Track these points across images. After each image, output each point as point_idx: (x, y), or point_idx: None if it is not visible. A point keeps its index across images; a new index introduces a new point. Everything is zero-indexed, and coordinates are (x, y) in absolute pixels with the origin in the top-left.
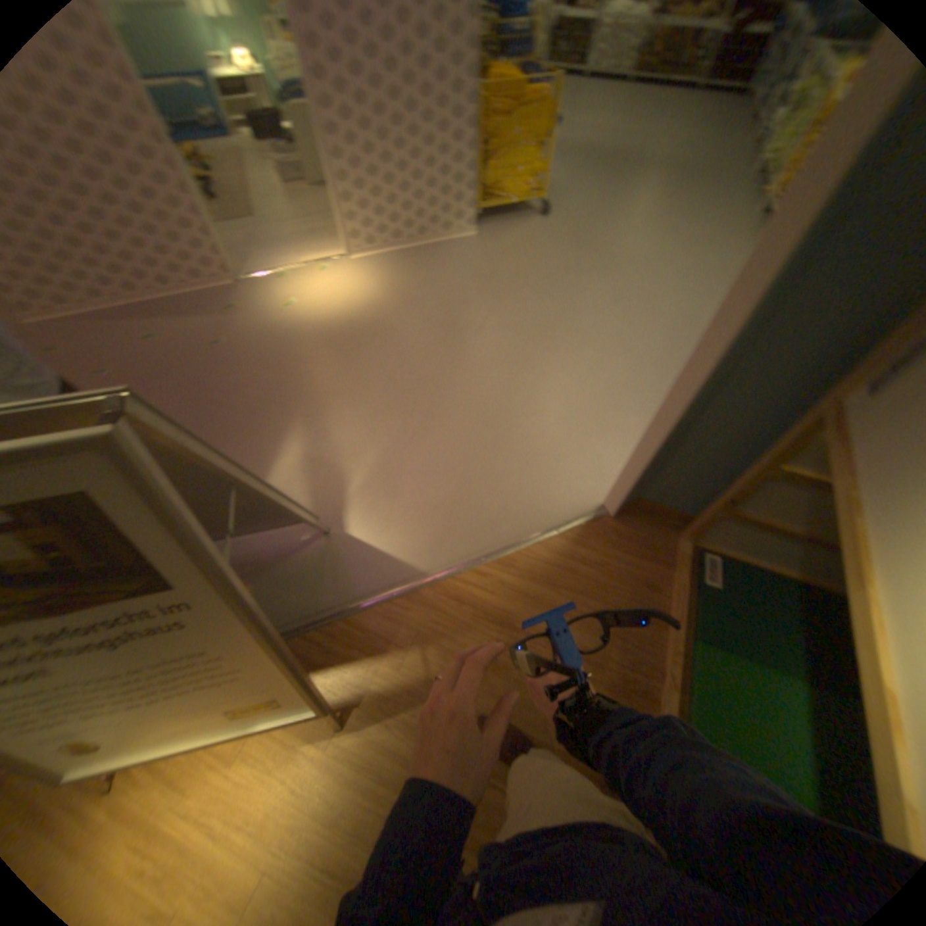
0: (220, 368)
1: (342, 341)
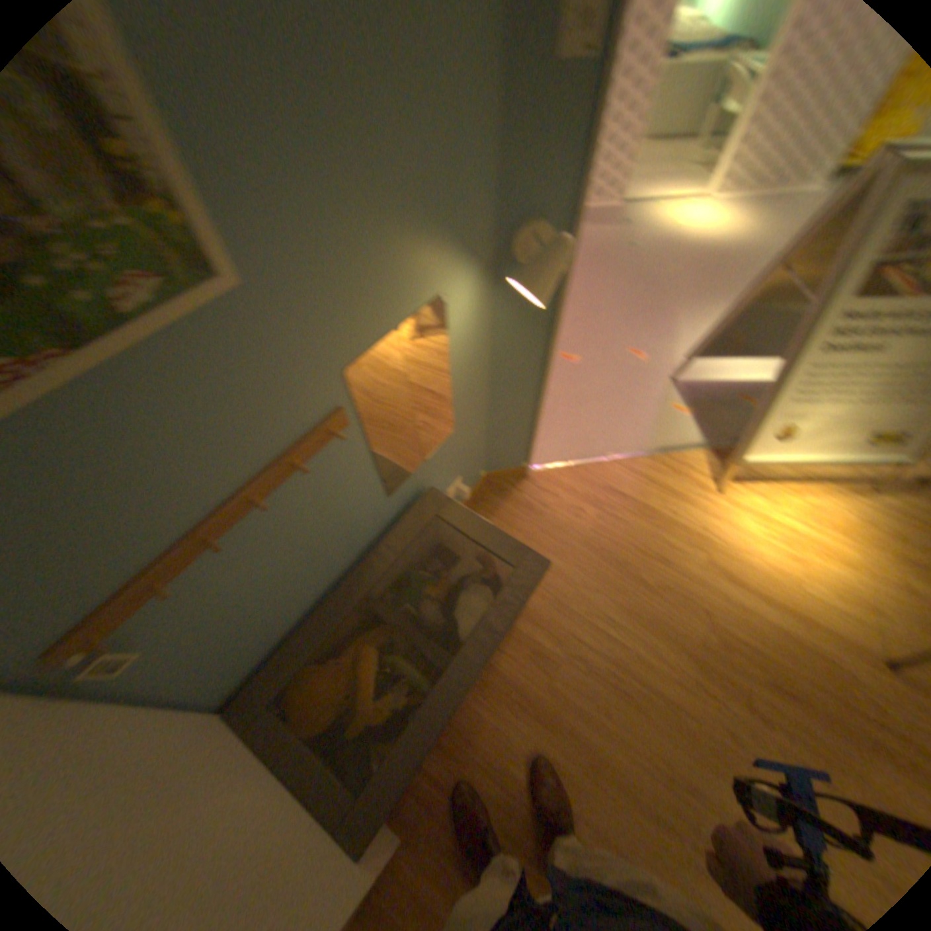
0: (650, 262)
1: (743, 255)
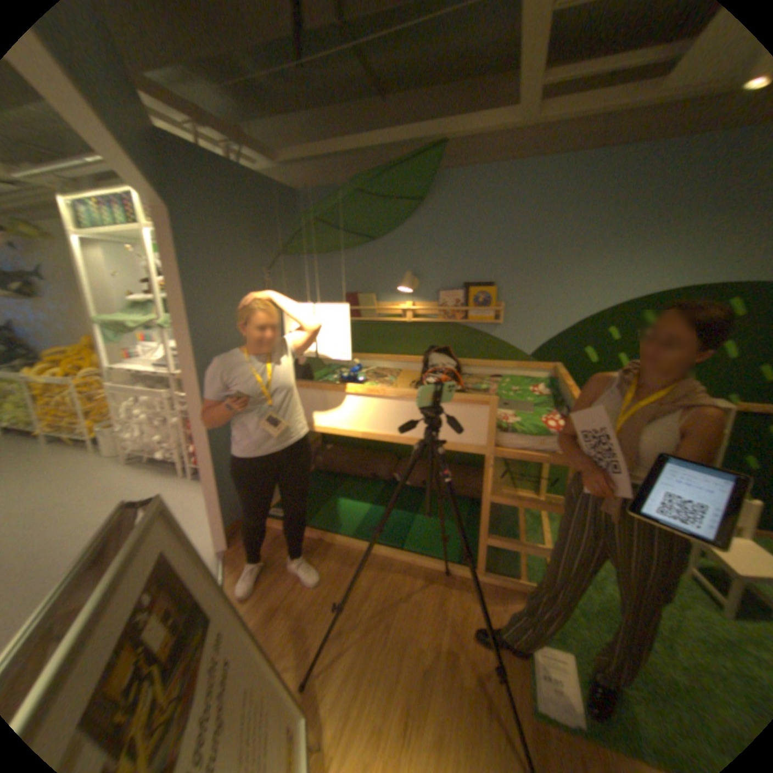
0: None
1: None
